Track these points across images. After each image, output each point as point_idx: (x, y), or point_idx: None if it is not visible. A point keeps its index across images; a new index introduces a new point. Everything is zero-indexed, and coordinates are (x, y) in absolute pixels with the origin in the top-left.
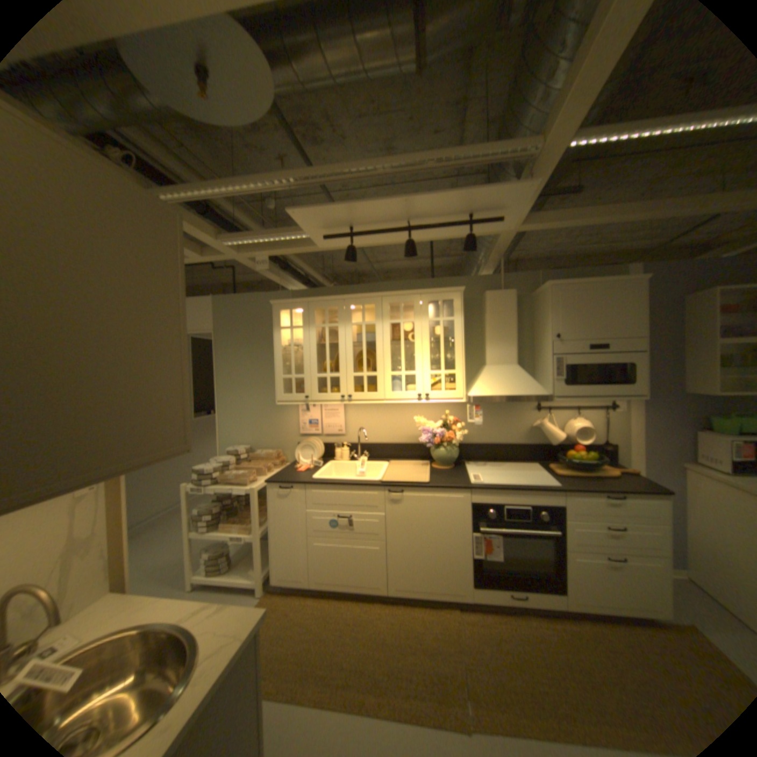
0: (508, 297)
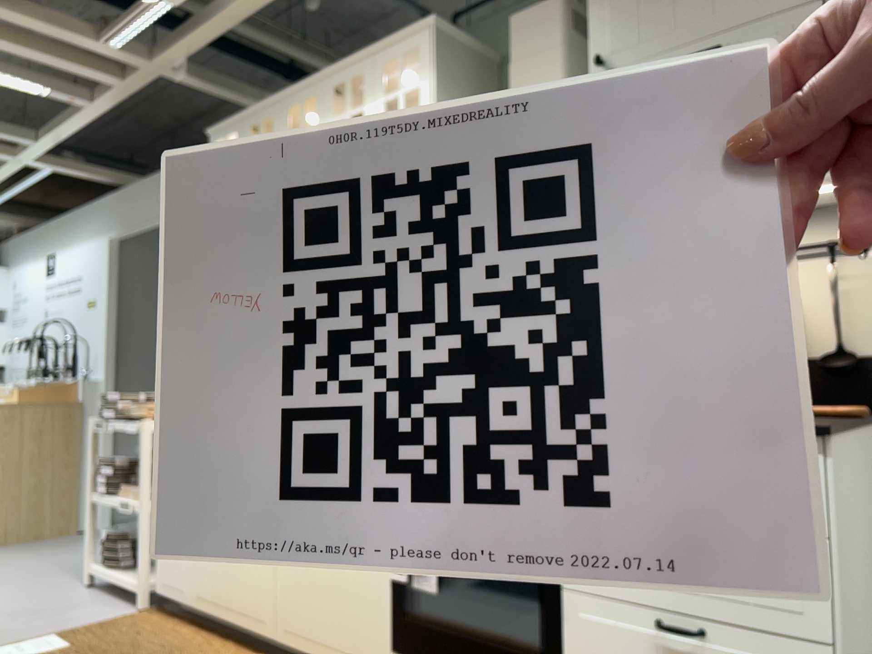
0: (545, 15)
